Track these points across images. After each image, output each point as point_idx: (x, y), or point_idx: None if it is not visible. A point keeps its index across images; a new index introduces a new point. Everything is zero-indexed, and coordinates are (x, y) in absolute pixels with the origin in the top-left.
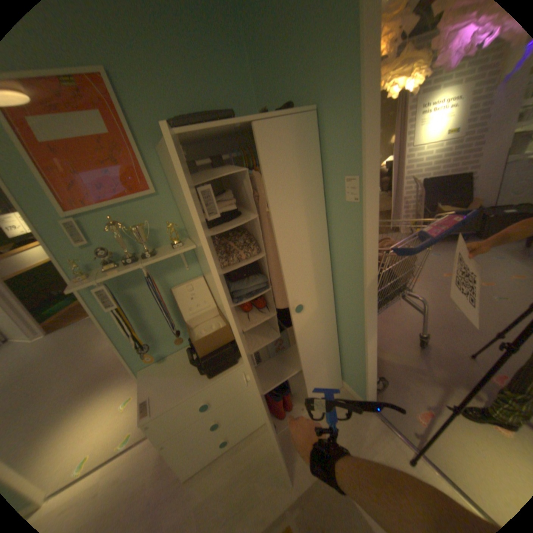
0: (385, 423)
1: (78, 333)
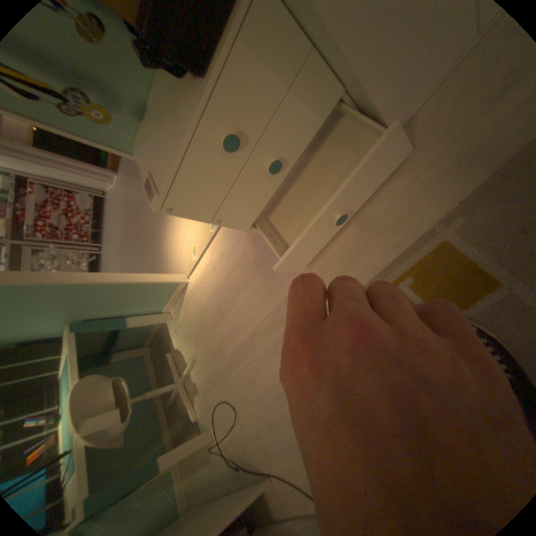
0: None
1: None
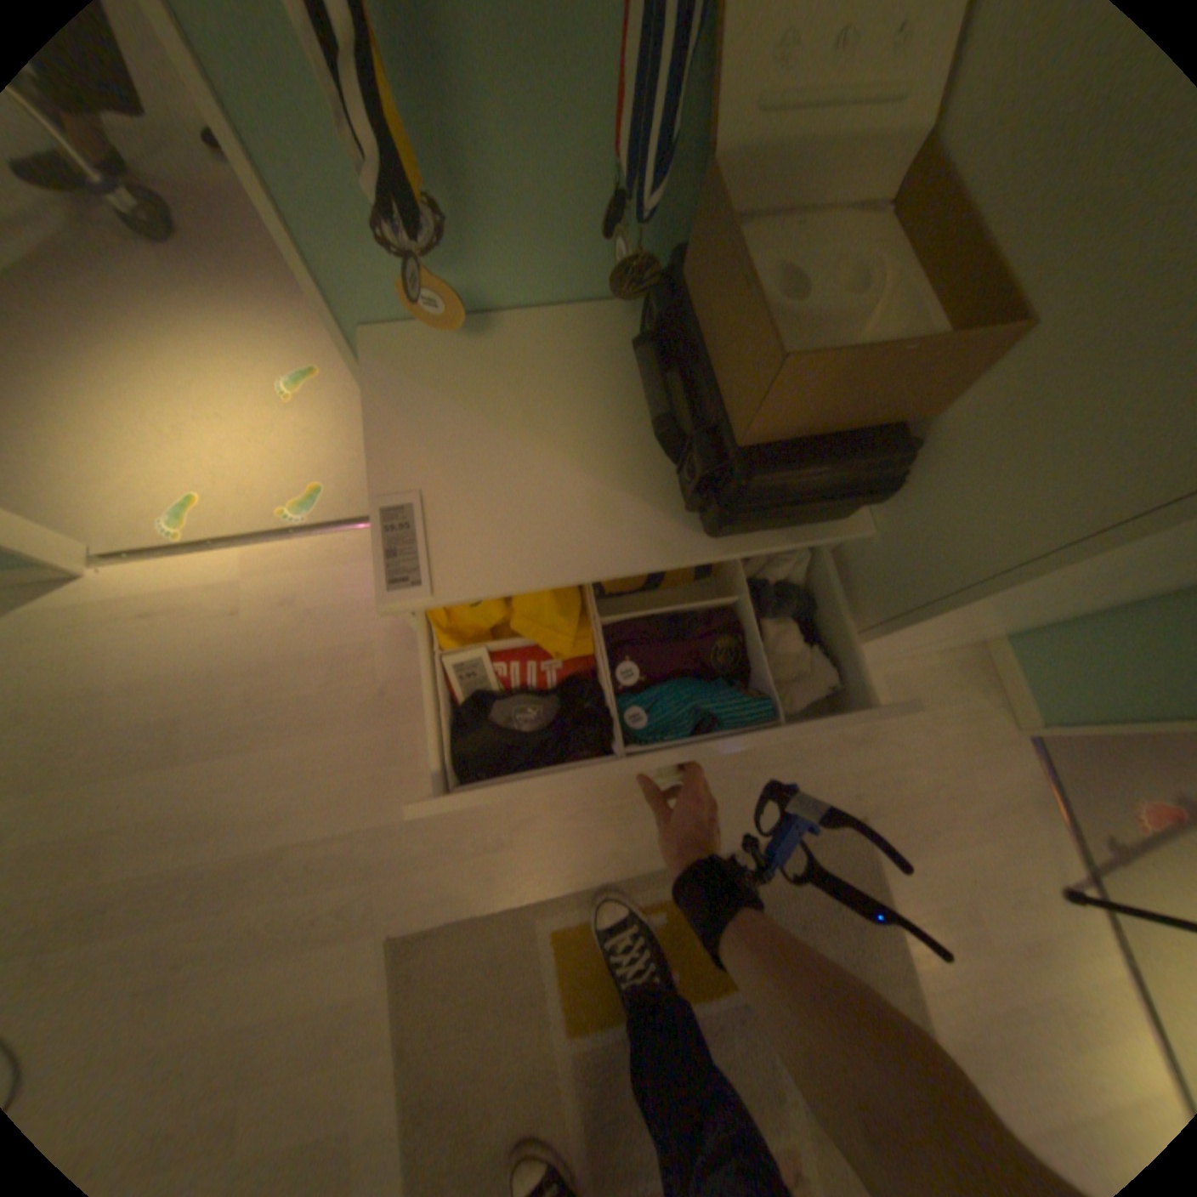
0: (1051, 783)
1: None
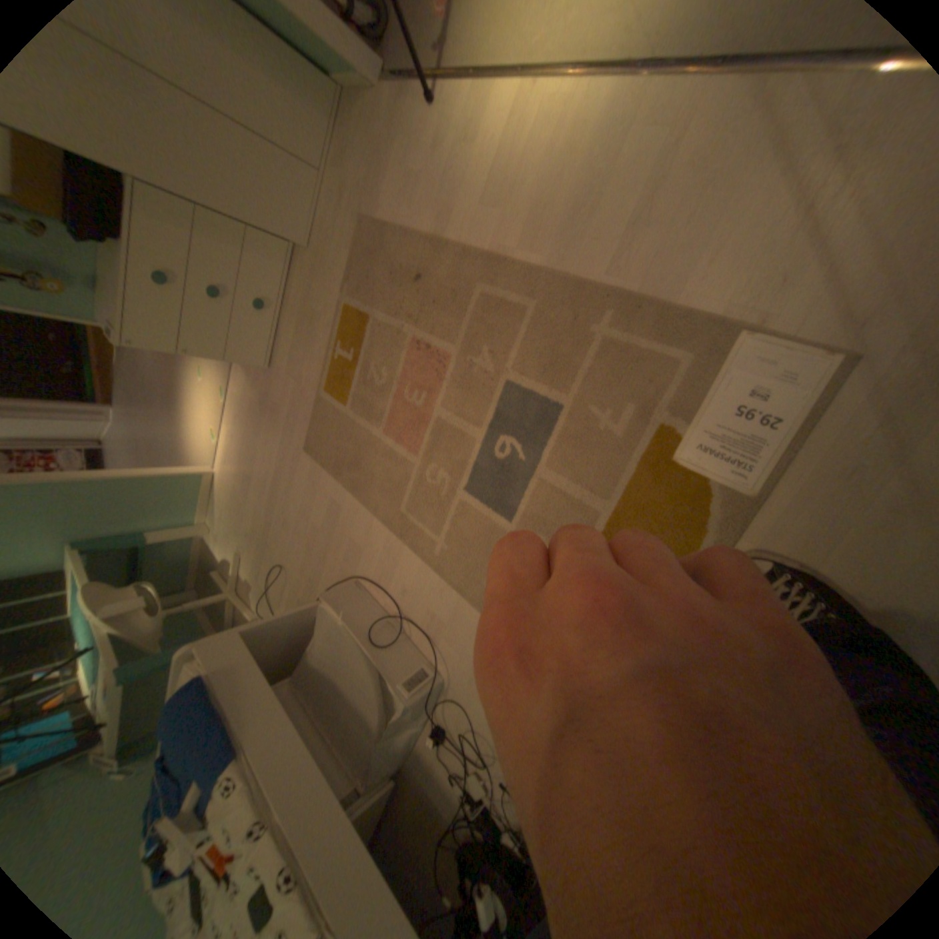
0: (396, 76)
1: (121, 370)
